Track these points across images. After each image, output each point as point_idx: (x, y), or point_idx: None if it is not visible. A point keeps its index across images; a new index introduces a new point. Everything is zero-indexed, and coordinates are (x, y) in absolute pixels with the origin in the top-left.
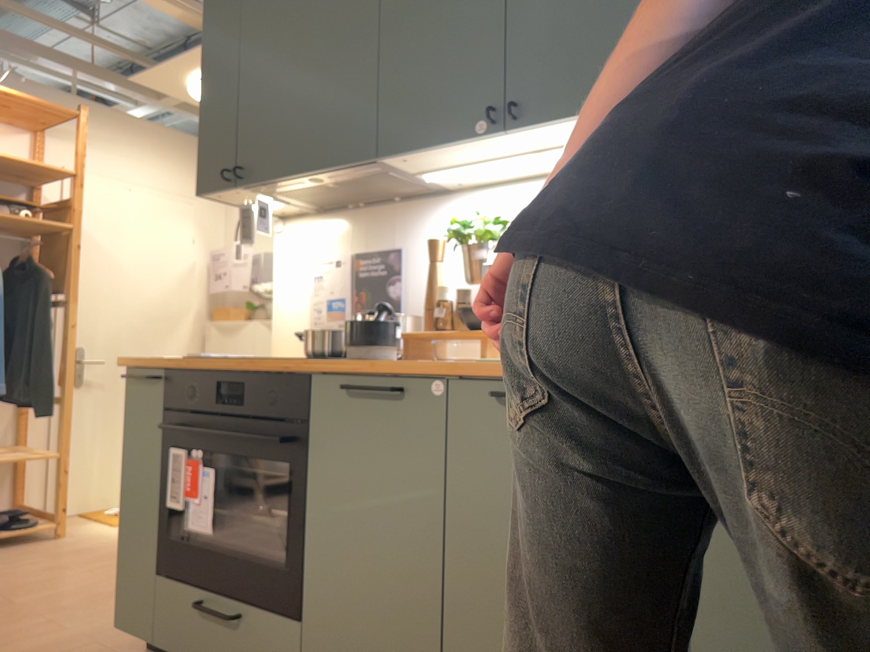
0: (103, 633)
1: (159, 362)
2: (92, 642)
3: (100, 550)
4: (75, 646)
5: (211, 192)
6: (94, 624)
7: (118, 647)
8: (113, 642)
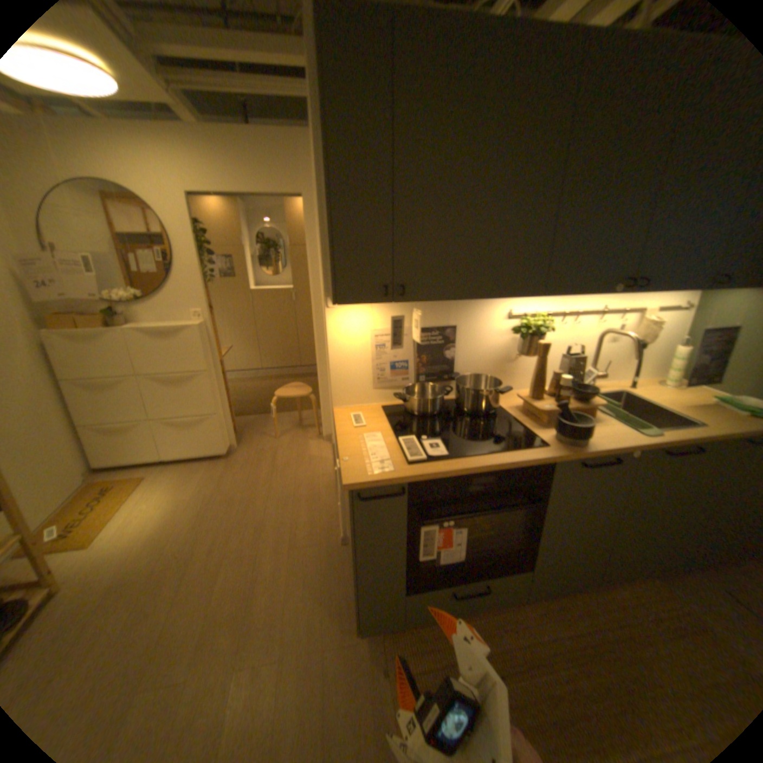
0: (307, 639)
1: (407, 480)
2: (316, 652)
3: (132, 578)
4: (313, 665)
5: (352, 301)
6: (286, 639)
7: (339, 640)
8: (329, 640)
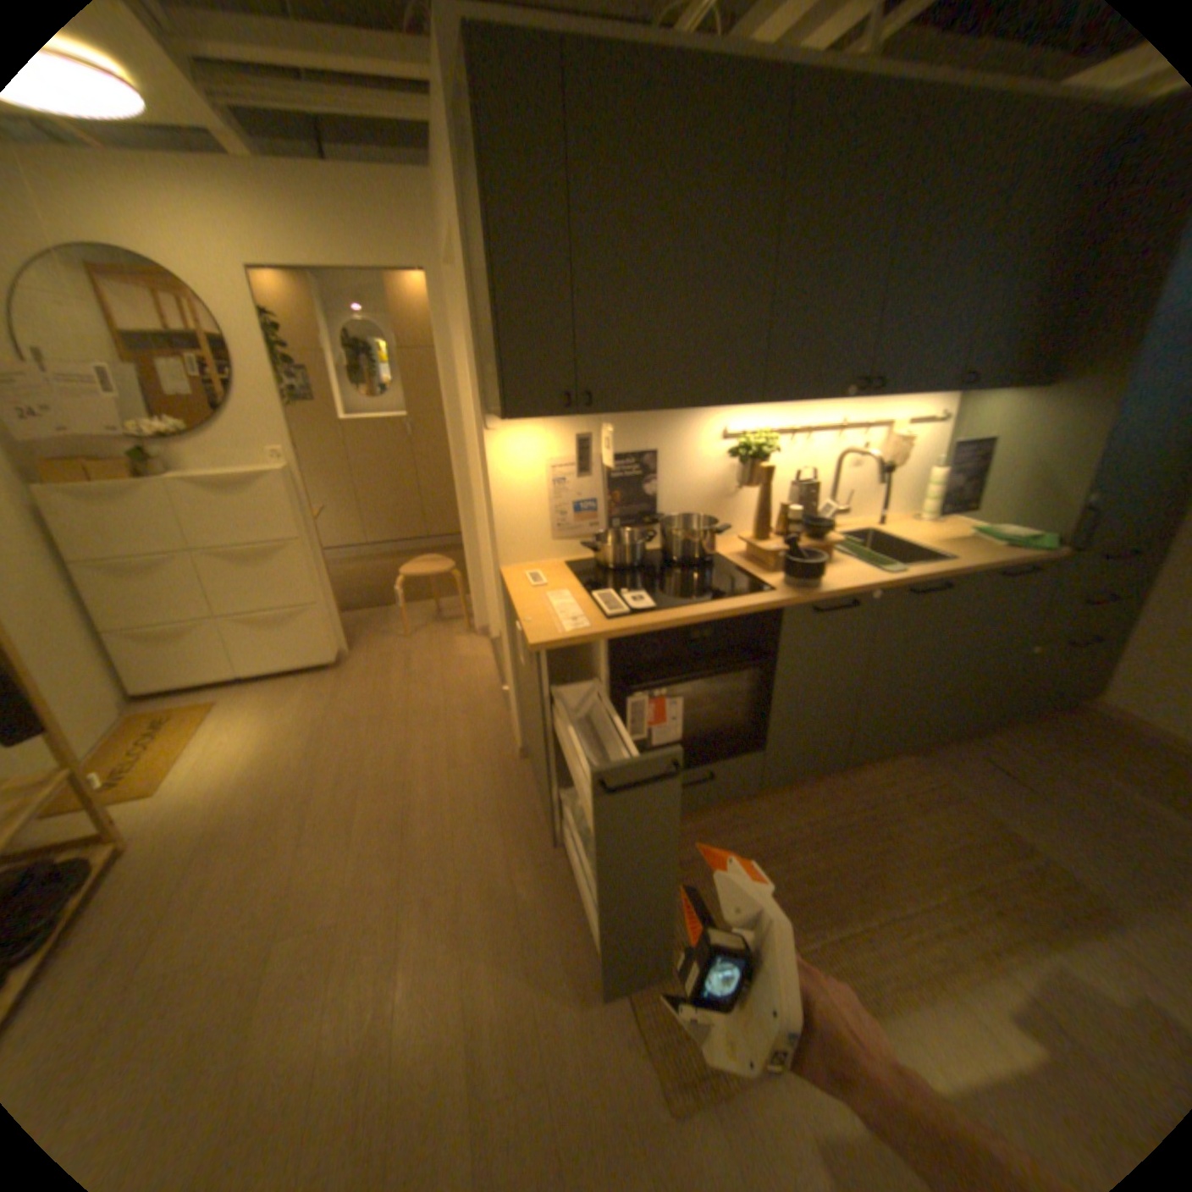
0: (488, 863)
1: (607, 634)
2: (501, 874)
3: (230, 824)
4: (500, 887)
5: (524, 415)
6: (460, 866)
7: (530, 858)
8: (516, 860)
